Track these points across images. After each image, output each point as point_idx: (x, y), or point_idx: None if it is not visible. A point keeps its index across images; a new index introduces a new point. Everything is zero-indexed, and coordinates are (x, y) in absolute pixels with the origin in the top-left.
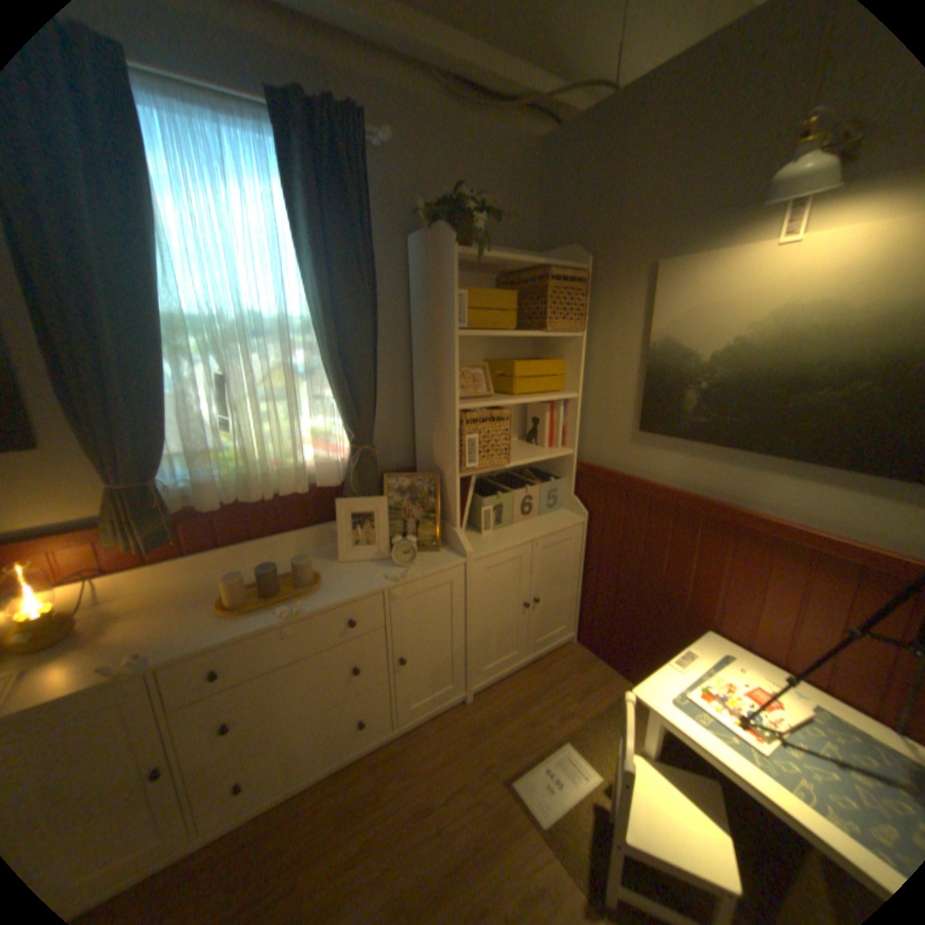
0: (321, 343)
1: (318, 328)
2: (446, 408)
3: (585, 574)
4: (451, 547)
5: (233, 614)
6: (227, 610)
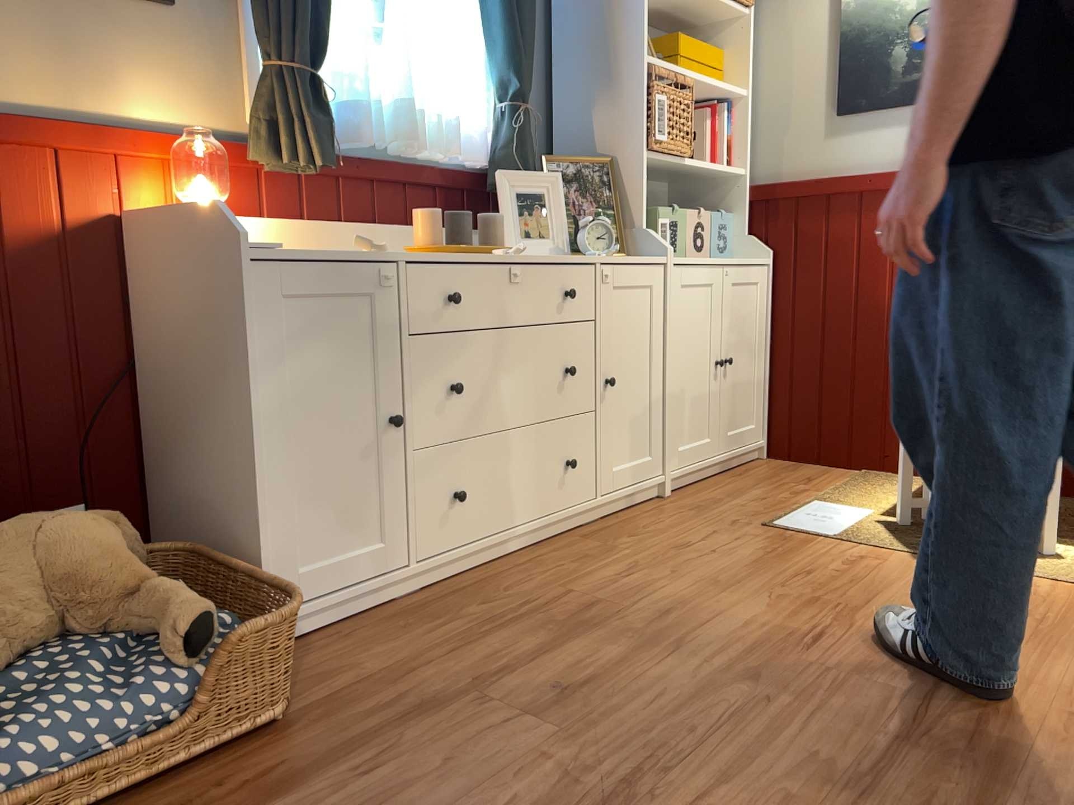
0: None
1: None
2: (624, 63)
3: (772, 343)
4: (636, 256)
5: (446, 246)
6: (432, 245)
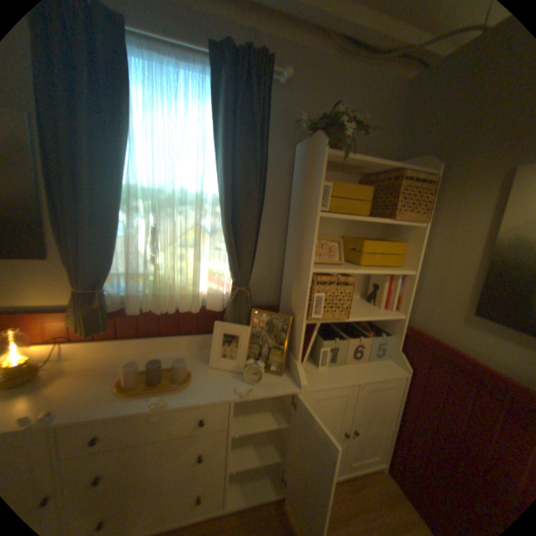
0: (222, 213)
1: (221, 202)
2: (304, 269)
3: (404, 420)
4: (292, 375)
5: (121, 396)
6: (120, 391)
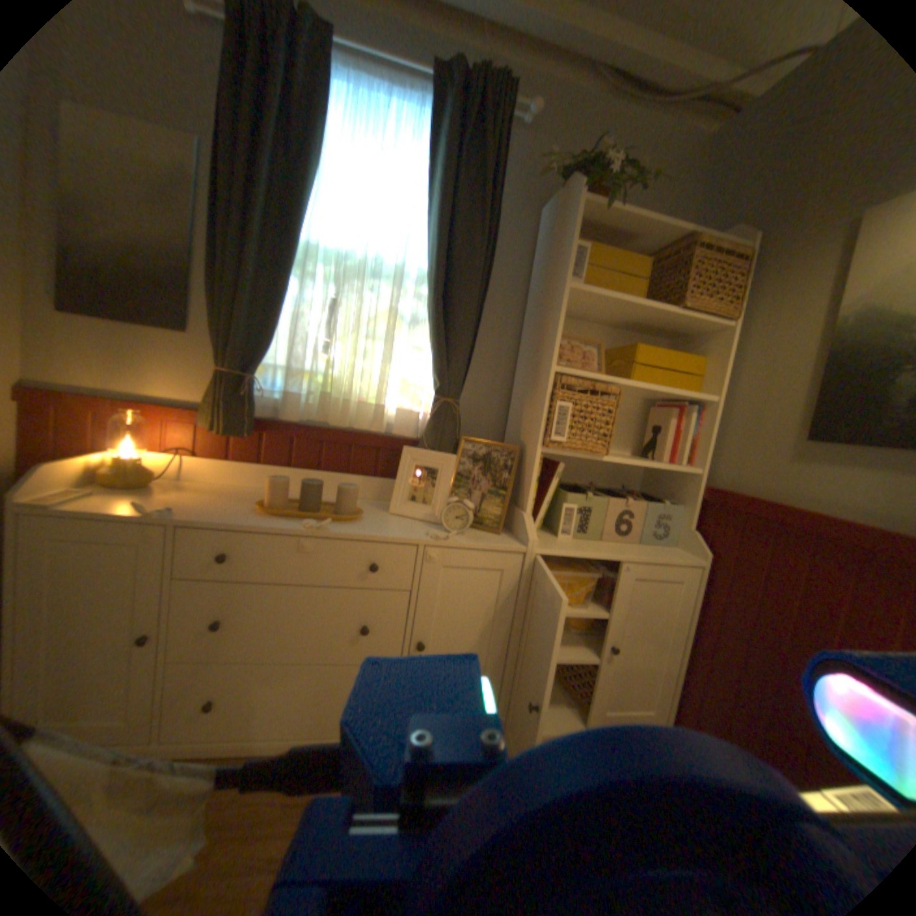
0: (430, 287)
1: (430, 272)
2: (543, 371)
3: (697, 644)
4: (516, 536)
5: (267, 511)
6: (265, 507)
